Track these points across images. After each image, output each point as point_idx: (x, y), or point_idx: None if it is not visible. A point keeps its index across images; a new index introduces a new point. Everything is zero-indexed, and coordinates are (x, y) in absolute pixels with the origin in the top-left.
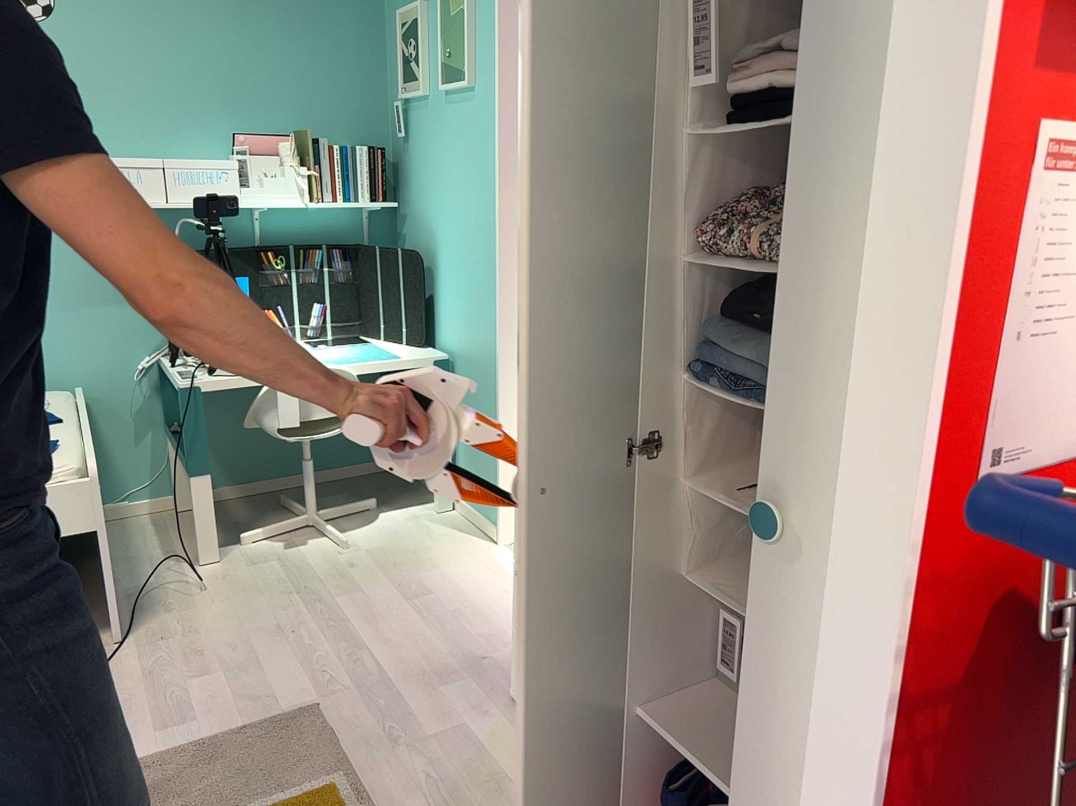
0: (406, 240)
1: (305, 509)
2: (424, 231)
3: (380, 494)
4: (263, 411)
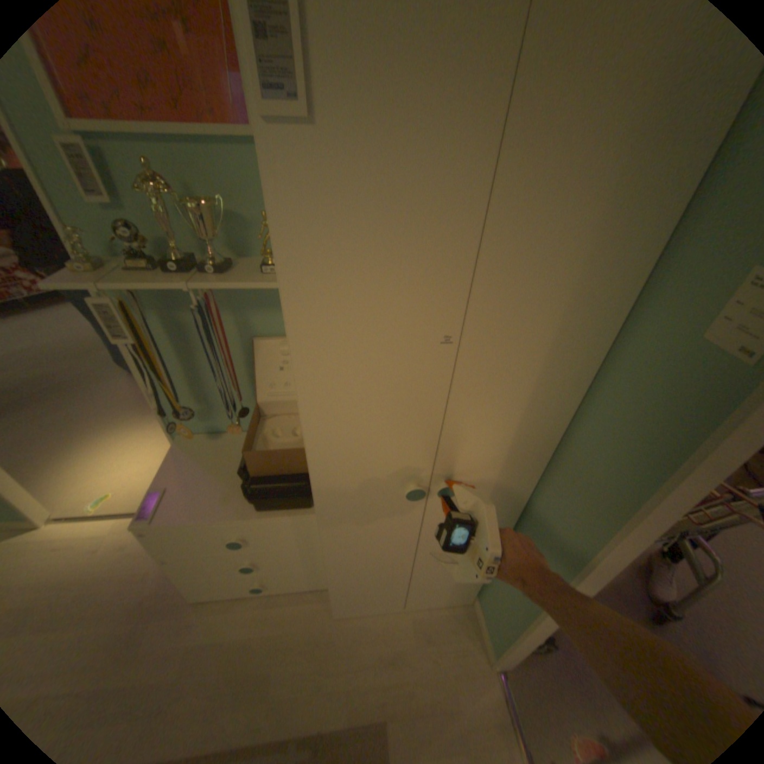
0: None
1: None
2: None
3: None
4: None
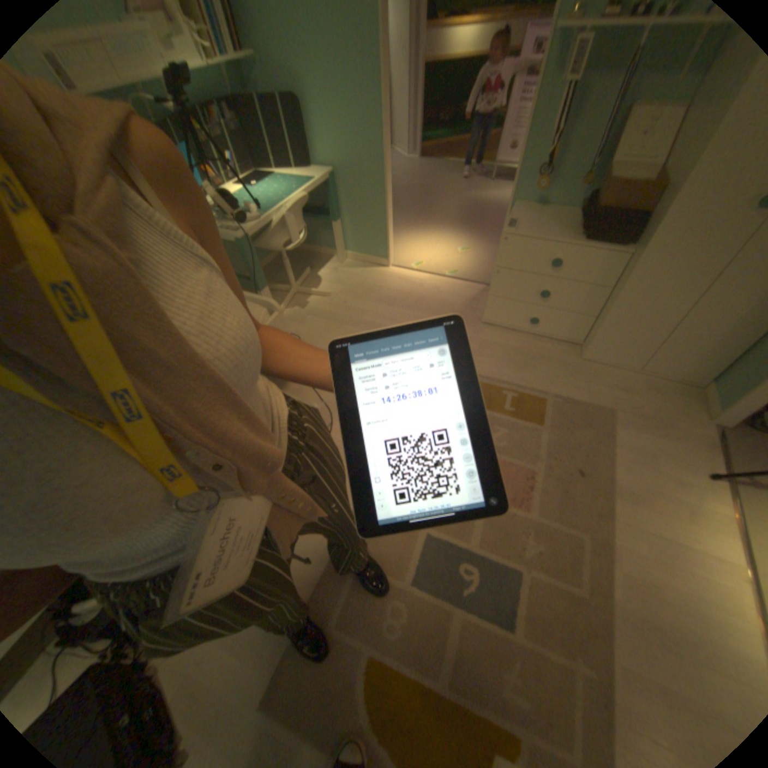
0: (257, 84)
1: (285, 285)
2: (282, 74)
3: (299, 263)
4: (269, 237)
